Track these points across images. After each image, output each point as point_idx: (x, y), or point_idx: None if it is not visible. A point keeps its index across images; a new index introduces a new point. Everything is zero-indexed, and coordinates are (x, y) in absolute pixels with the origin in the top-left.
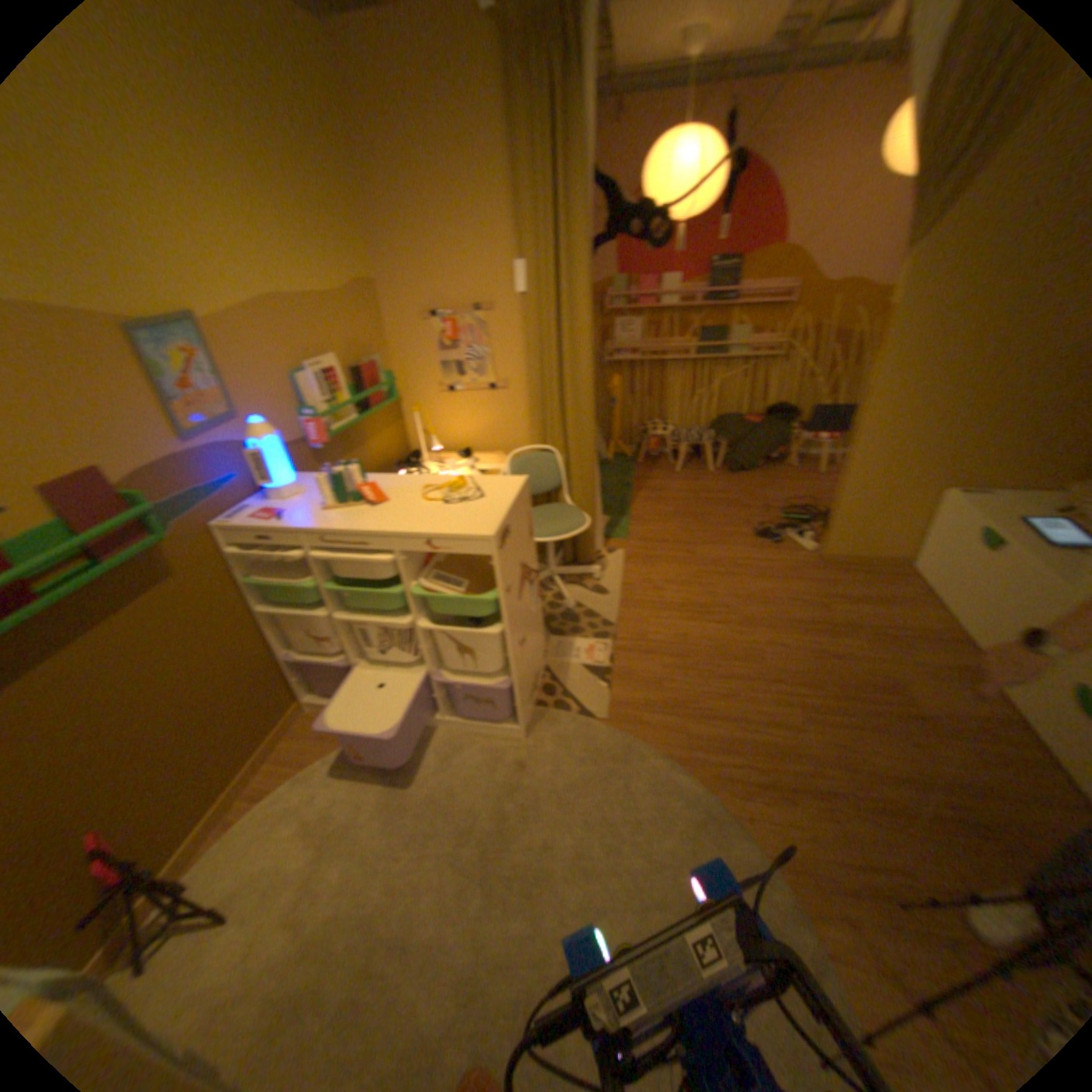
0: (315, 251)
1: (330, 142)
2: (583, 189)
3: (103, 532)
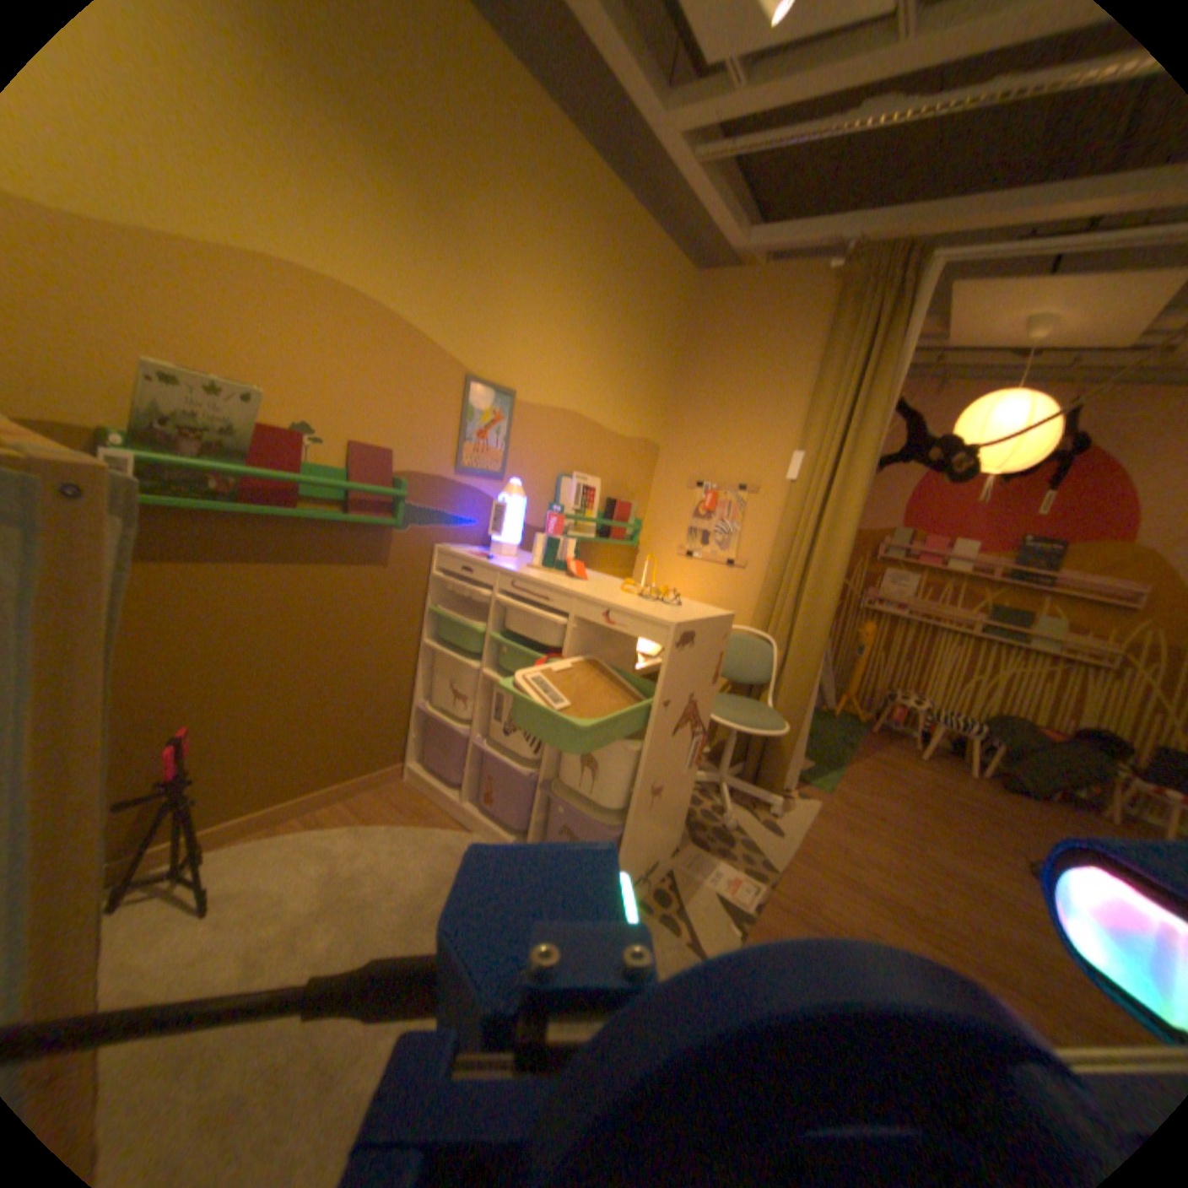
0: (623, 403)
1: (670, 341)
2: (885, 402)
3: (364, 491)
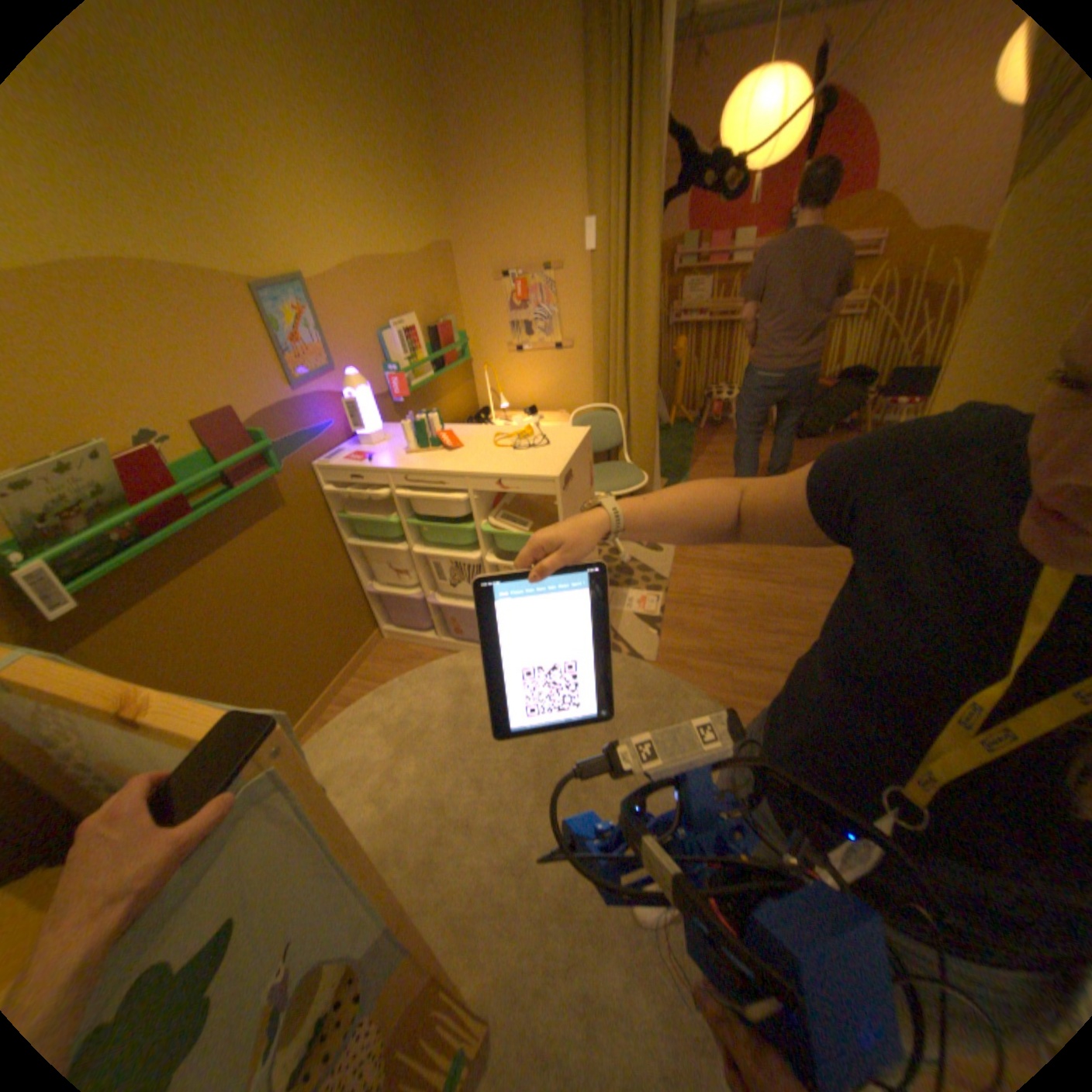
0: (398, 215)
1: (413, 107)
2: (656, 141)
3: (234, 461)
